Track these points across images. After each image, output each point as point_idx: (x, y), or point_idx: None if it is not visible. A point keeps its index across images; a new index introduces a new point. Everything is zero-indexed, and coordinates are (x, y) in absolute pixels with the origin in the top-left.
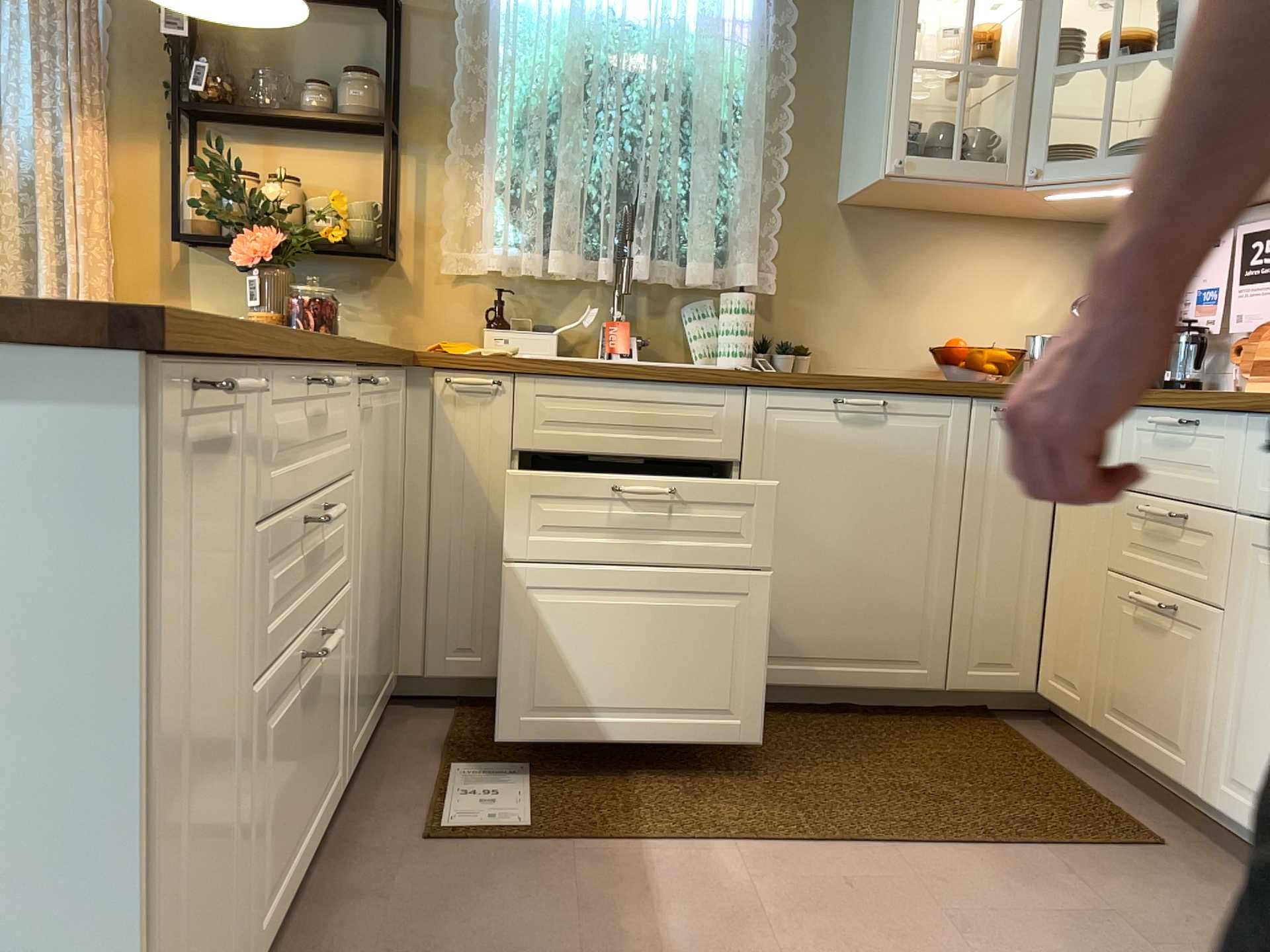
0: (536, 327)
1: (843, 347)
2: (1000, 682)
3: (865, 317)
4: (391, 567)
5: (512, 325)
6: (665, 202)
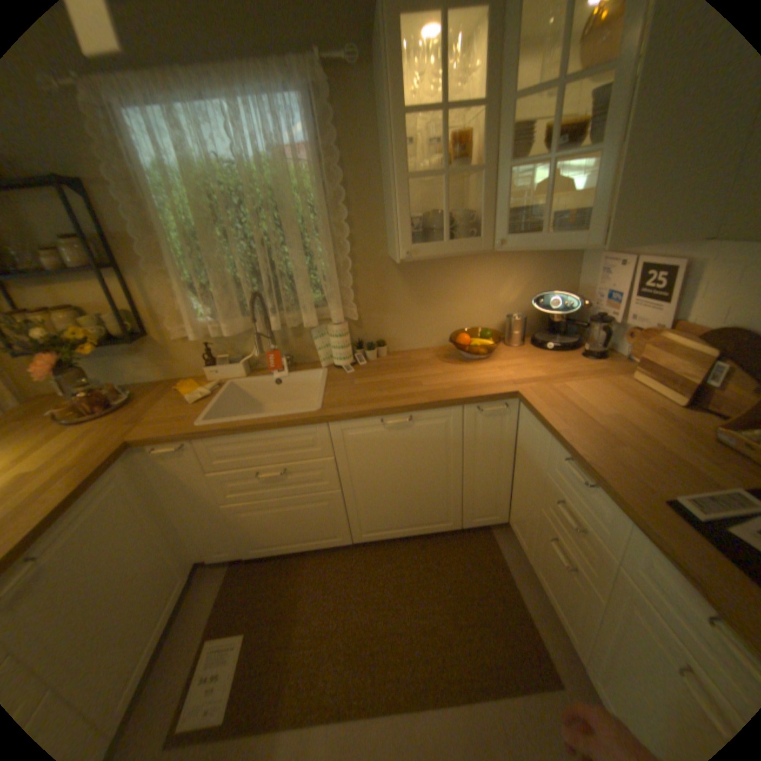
0: (231, 360)
1: (404, 336)
2: (489, 522)
3: (413, 318)
4: (150, 556)
5: (218, 362)
6: (280, 281)
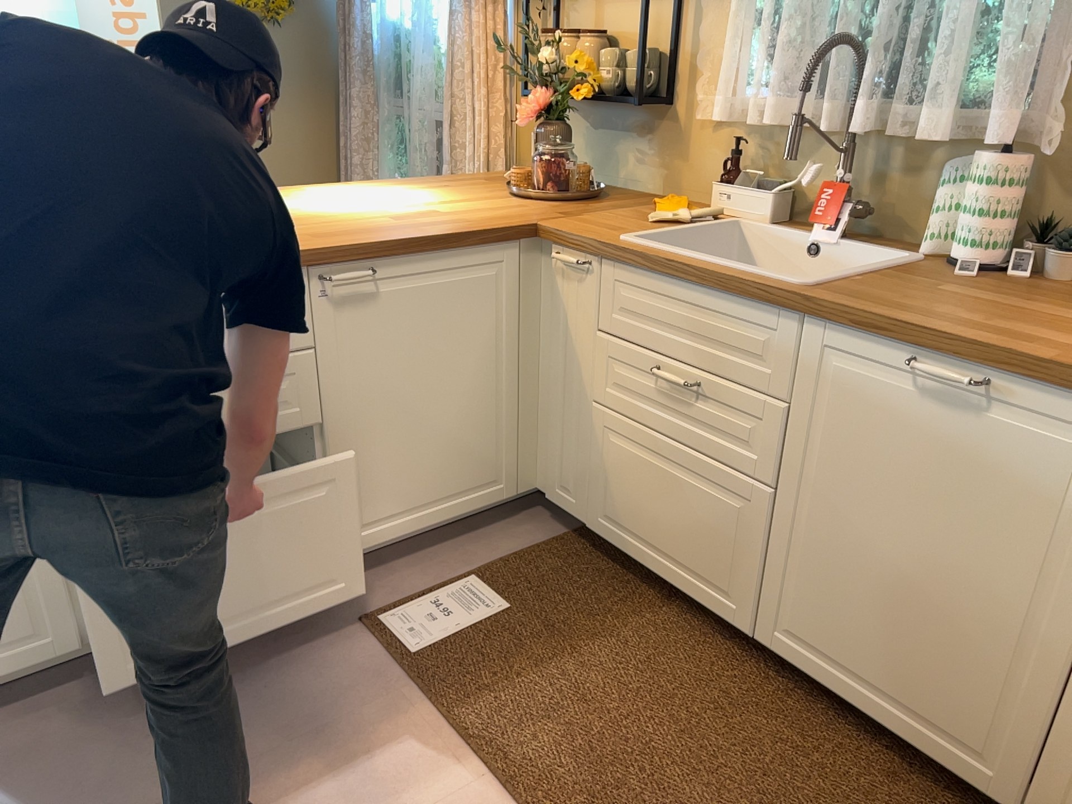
0: (760, 184)
1: None
2: None
3: None
4: (483, 407)
5: (739, 181)
6: (912, 26)
